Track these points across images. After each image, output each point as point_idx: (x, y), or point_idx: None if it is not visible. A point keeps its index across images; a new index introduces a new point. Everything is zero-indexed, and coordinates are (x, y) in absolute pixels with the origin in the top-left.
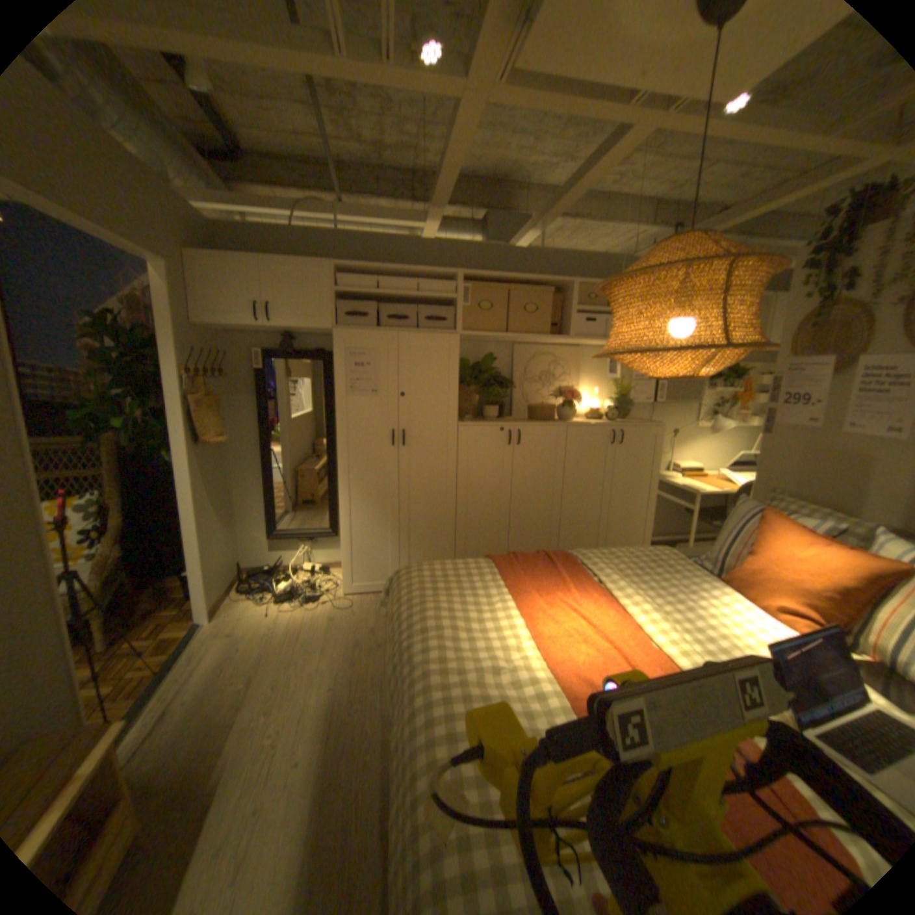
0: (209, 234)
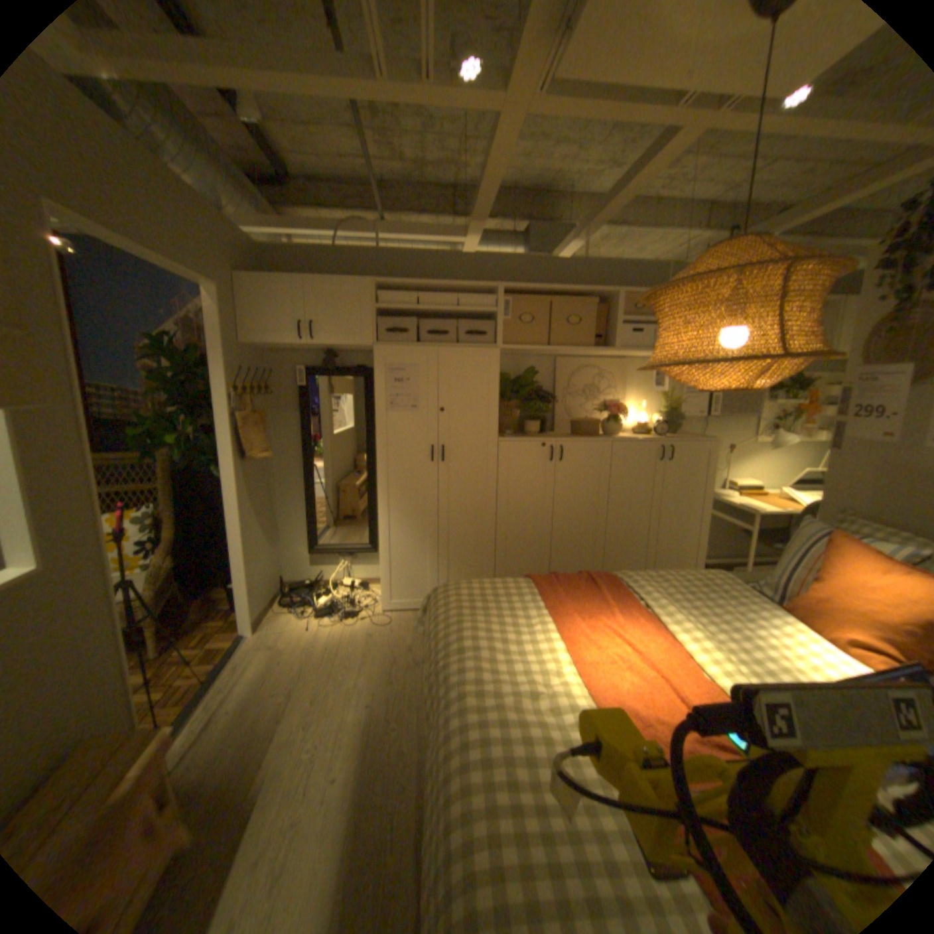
0: (258, 257)
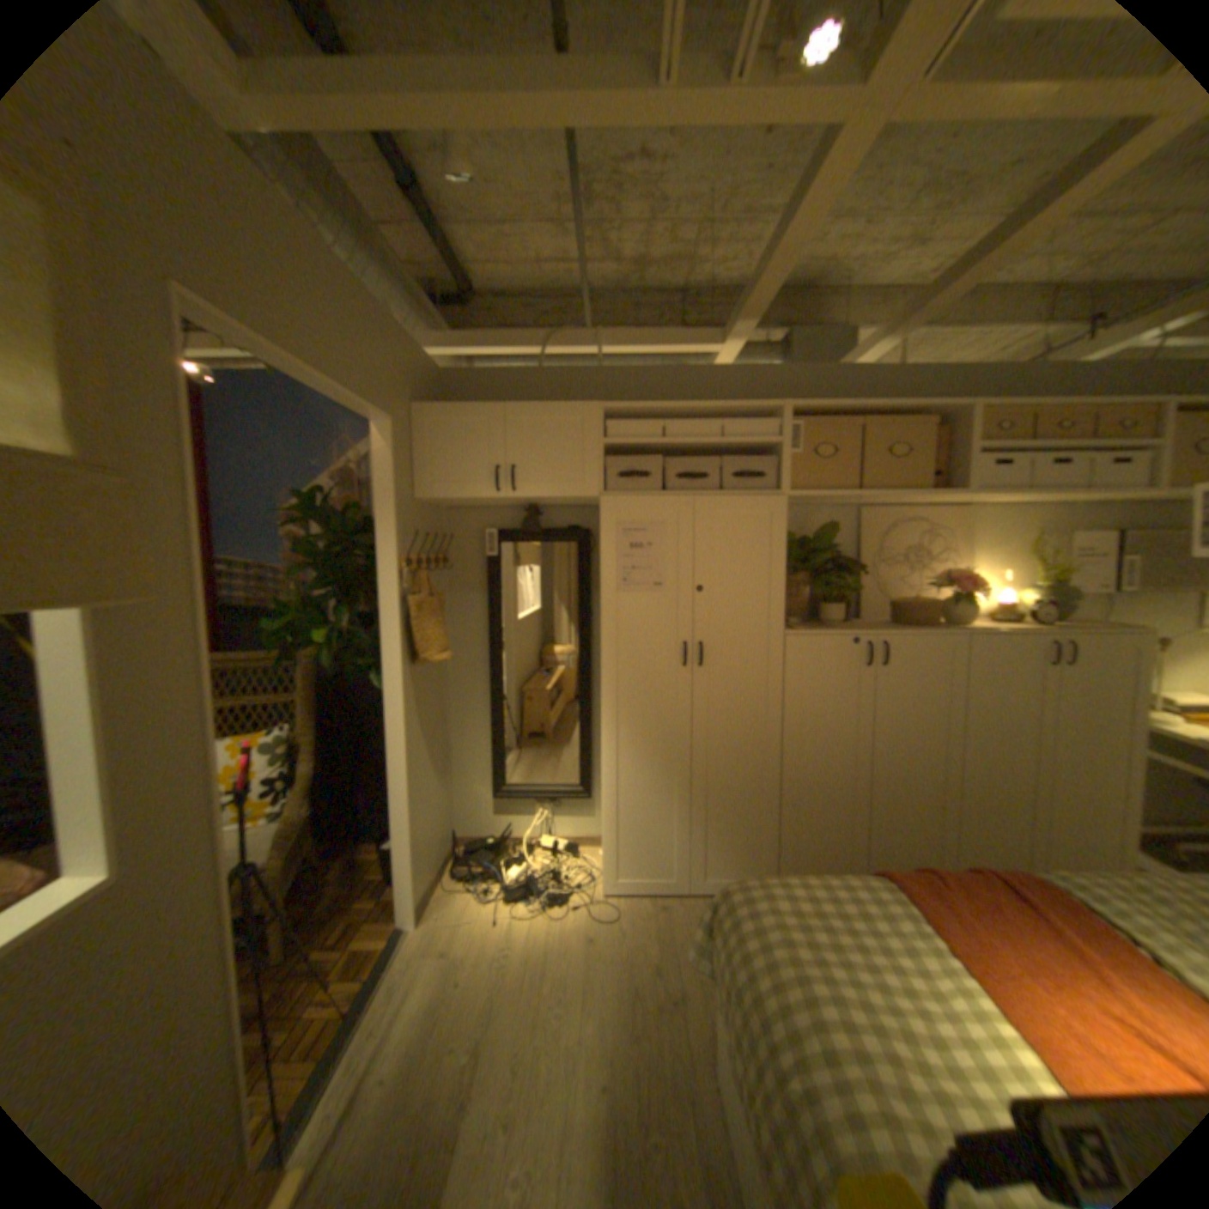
0: (441, 386)
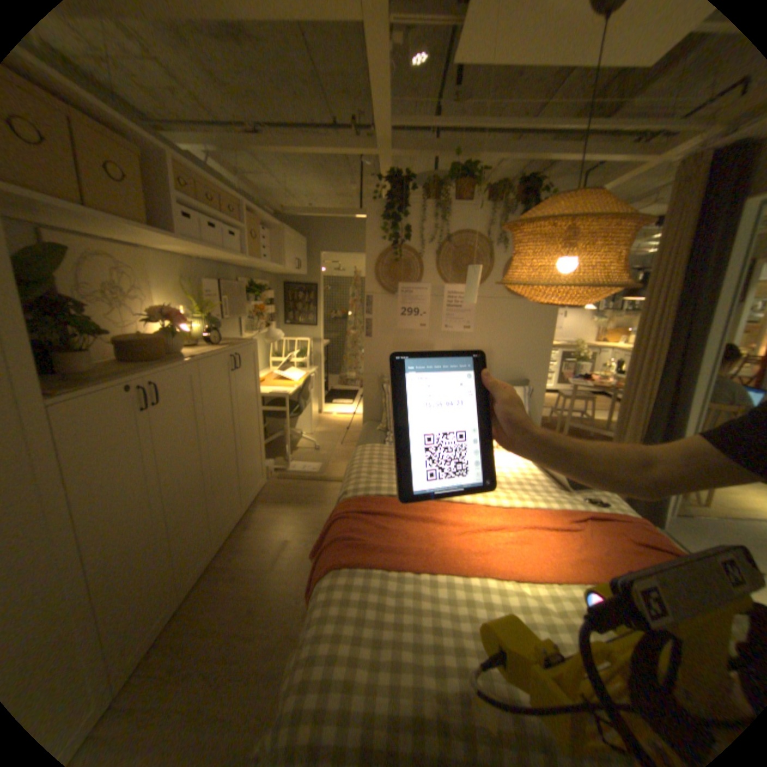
0: None
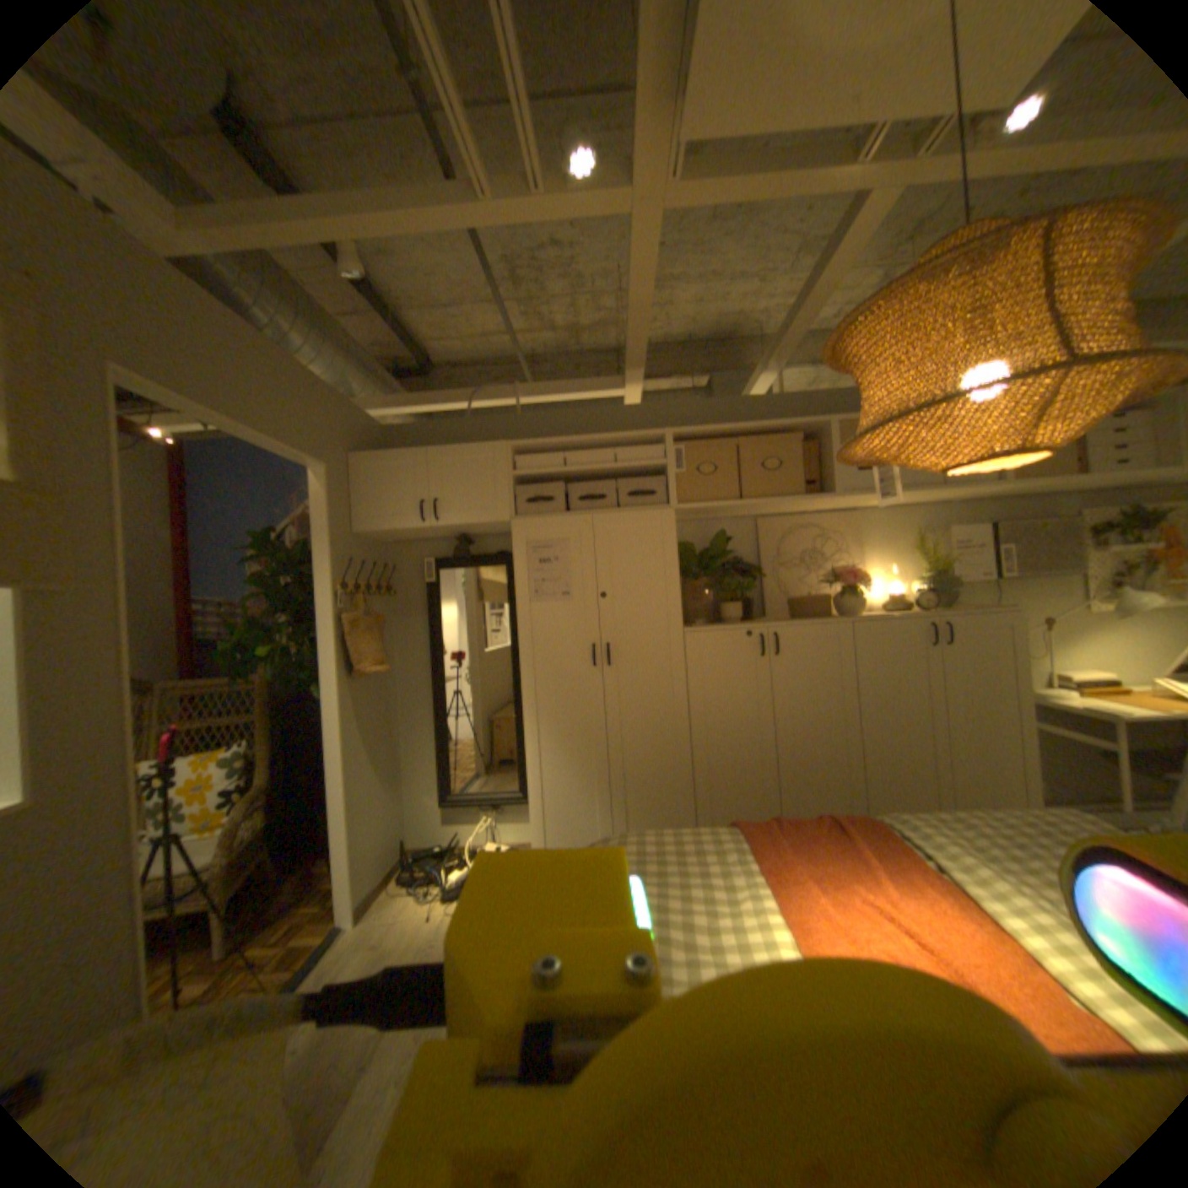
0: (382, 435)
